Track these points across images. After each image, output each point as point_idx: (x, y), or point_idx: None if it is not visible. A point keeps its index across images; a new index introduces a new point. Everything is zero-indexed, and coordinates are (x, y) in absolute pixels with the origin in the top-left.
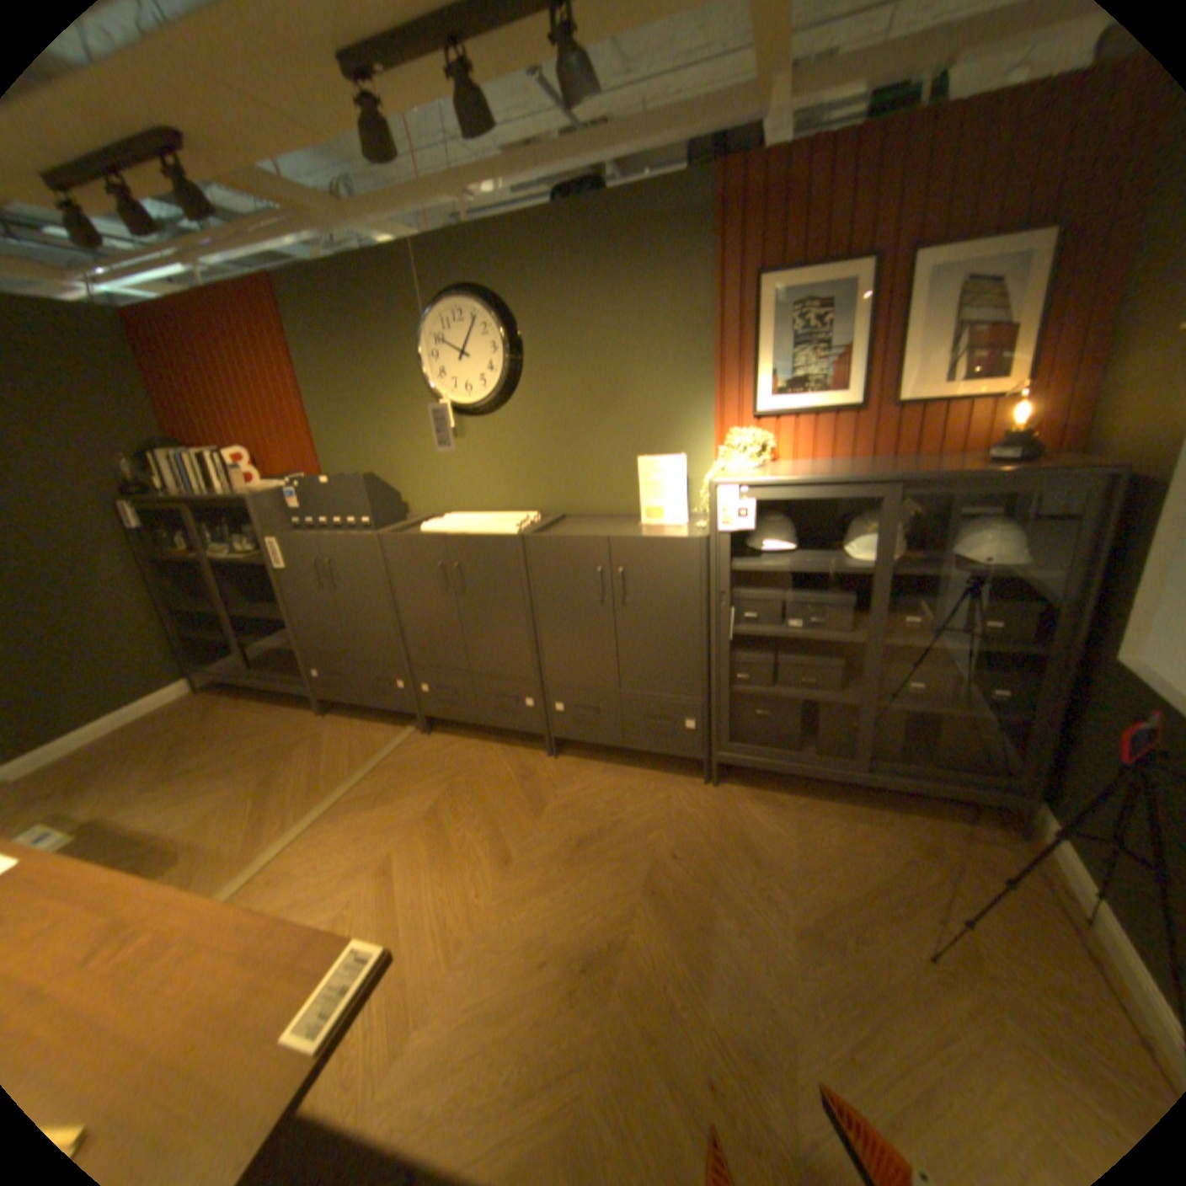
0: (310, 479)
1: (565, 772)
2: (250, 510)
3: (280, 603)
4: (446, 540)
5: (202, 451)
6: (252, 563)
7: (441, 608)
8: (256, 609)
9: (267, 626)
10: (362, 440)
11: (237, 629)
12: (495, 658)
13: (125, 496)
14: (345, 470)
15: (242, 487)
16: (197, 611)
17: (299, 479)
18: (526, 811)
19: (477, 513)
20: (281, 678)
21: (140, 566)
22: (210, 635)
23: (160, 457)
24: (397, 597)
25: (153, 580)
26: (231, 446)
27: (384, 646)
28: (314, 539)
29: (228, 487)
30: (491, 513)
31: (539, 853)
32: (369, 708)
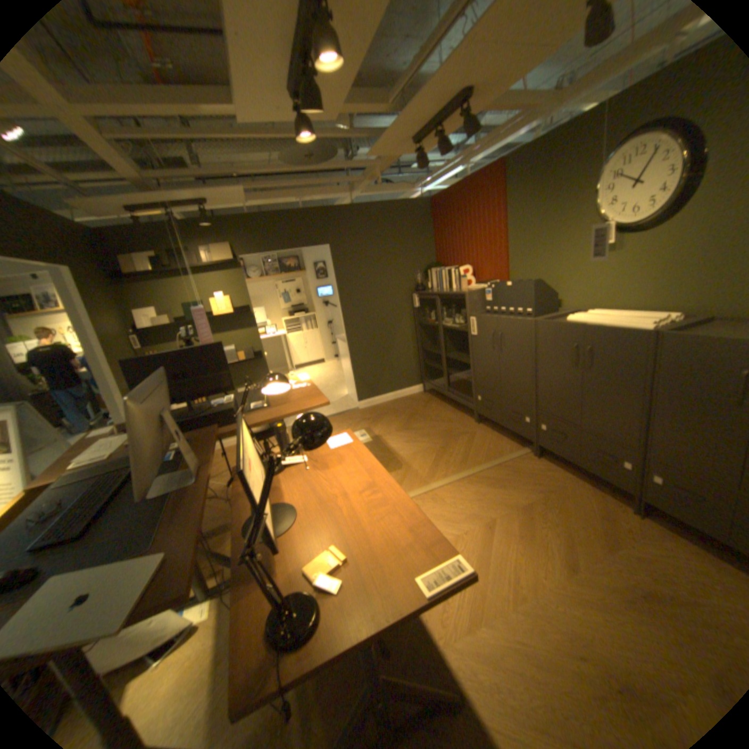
0: (502, 282)
1: (651, 534)
2: (467, 300)
3: (471, 354)
4: (586, 328)
5: (451, 268)
6: (462, 329)
7: (570, 376)
8: (459, 355)
9: (462, 365)
10: (540, 256)
11: (448, 364)
12: (605, 422)
13: (416, 291)
14: (524, 277)
15: (466, 287)
16: (433, 351)
17: (495, 283)
18: (603, 545)
19: (619, 309)
20: (463, 395)
21: (416, 325)
22: (436, 364)
23: (433, 271)
24: (539, 363)
25: (419, 333)
26: (465, 264)
27: (524, 392)
28: (496, 319)
29: (459, 287)
30: (632, 310)
31: (606, 581)
32: (506, 427)
